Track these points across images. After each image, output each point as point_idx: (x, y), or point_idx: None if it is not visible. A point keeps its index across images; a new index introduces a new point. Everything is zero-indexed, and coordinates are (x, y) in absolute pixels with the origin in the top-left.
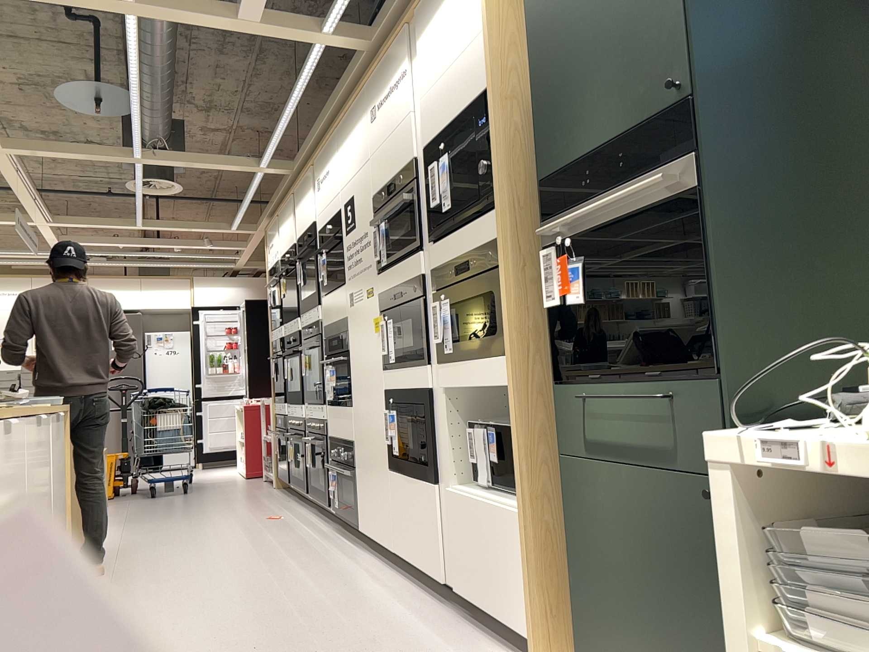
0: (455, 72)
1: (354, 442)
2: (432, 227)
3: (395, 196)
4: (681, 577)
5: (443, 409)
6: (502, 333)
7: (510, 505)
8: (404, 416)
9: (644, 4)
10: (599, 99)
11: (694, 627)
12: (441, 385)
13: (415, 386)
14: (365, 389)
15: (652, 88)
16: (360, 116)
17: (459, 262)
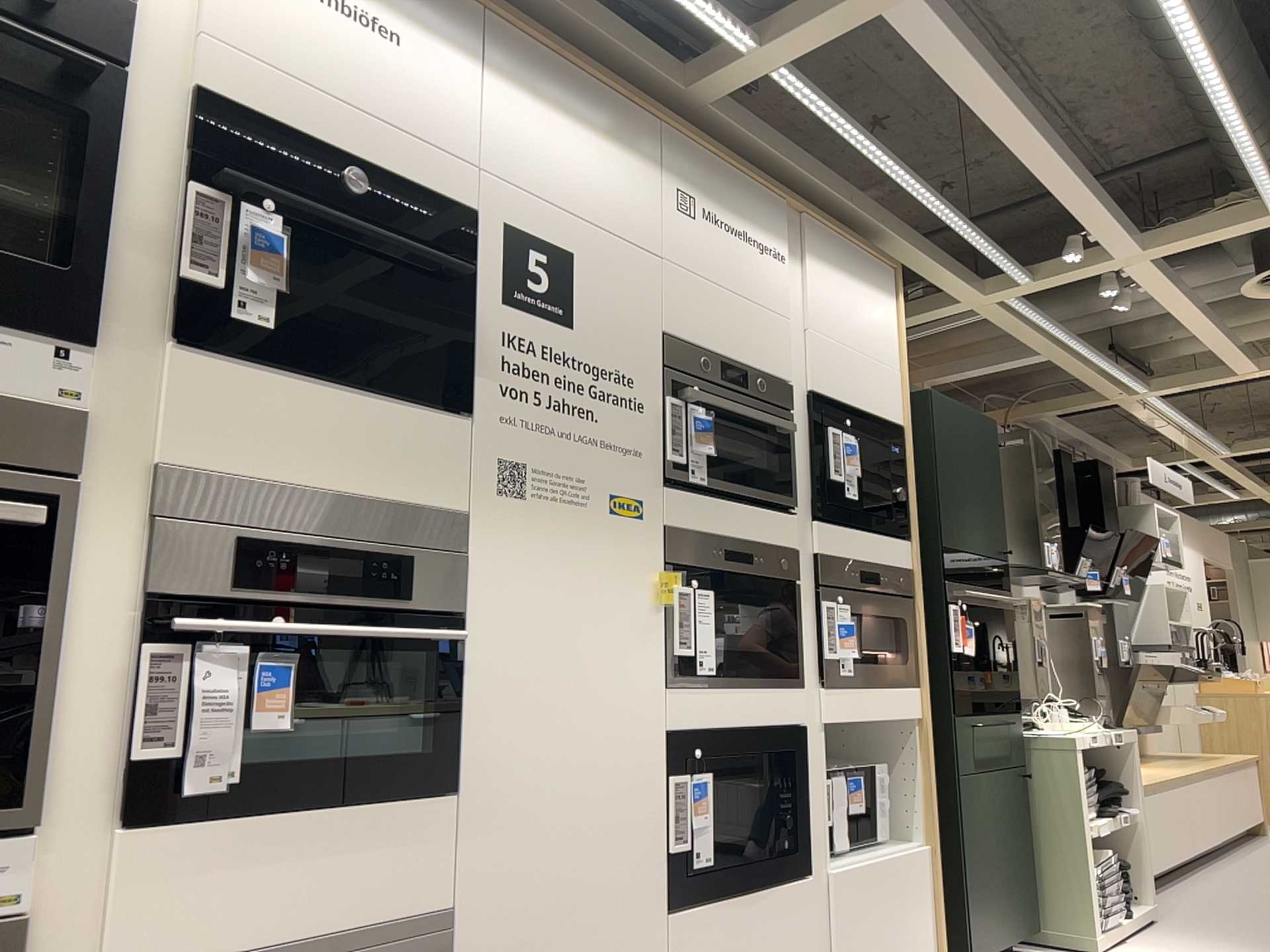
0: (862, 364)
1: (460, 904)
2: (810, 496)
3: (736, 390)
4: (1007, 833)
5: (814, 754)
6: (907, 662)
7: (893, 850)
8: (736, 777)
9: (987, 492)
10: (971, 522)
11: (1011, 861)
12: (812, 718)
13: (770, 719)
14: (569, 730)
15: (991, 541)
16: (633, 149)
17: (861, 568)
